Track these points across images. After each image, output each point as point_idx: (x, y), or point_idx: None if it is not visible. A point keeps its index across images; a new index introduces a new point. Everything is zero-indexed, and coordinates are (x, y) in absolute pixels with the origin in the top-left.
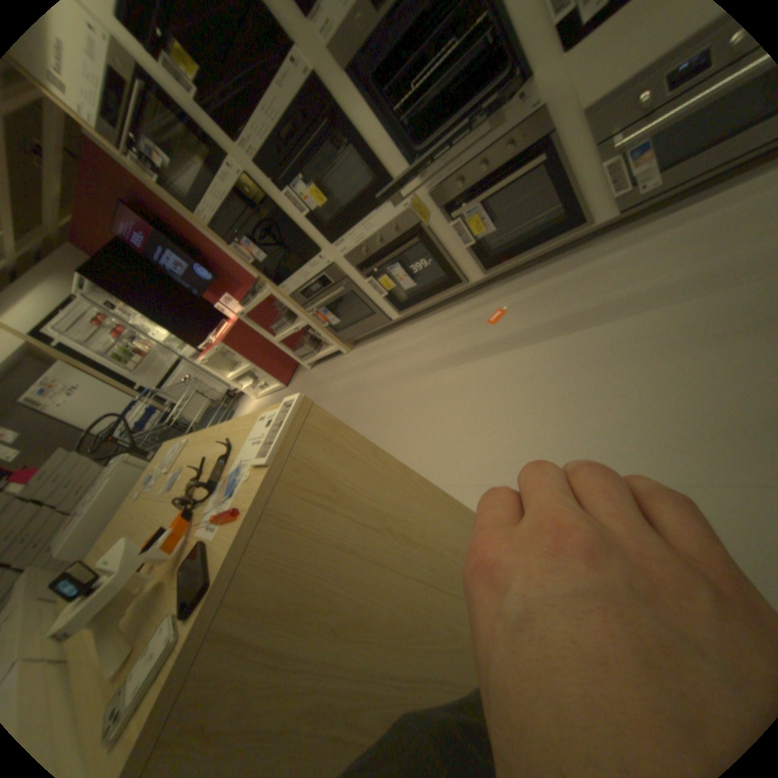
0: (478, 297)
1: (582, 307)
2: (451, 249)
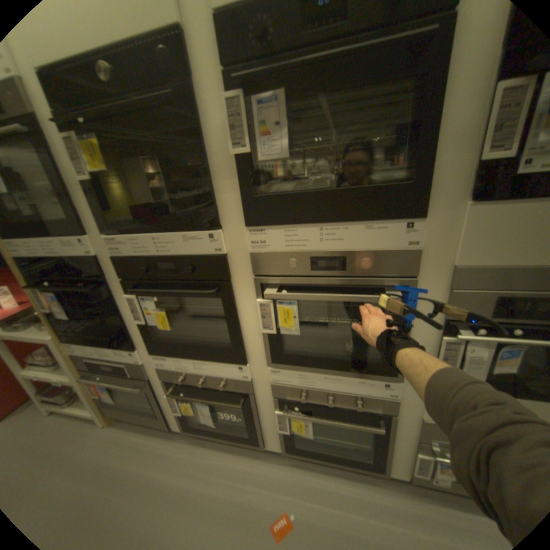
0: (265, 466)
1: None
2: (262, 422)
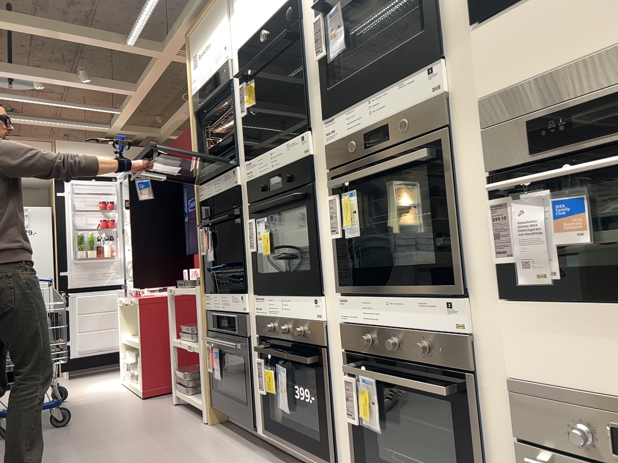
0: None
1: None
2: (336, 409)
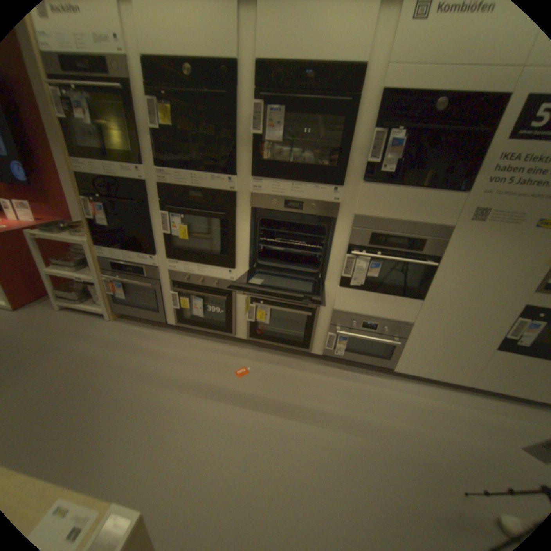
0: (233, 348)
1: (290, 402)
2: (237, 315)
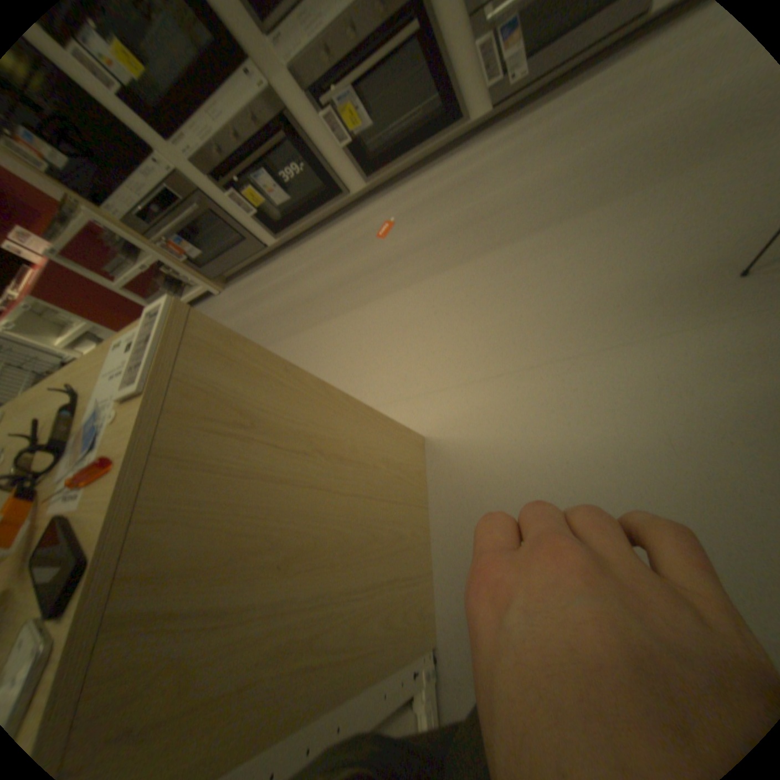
0: (362, 210)
1: (467, 209)
2: (324, 149)
